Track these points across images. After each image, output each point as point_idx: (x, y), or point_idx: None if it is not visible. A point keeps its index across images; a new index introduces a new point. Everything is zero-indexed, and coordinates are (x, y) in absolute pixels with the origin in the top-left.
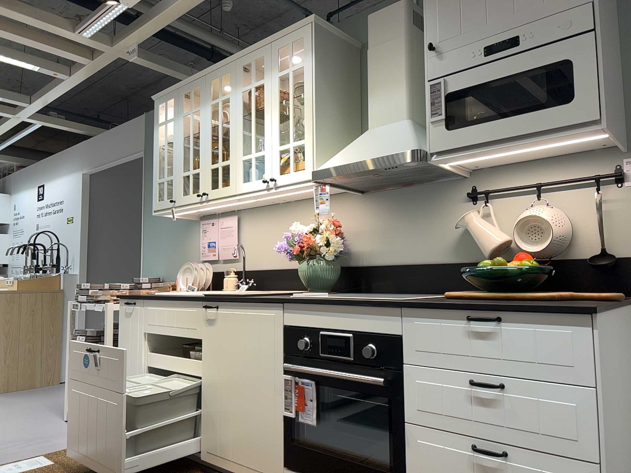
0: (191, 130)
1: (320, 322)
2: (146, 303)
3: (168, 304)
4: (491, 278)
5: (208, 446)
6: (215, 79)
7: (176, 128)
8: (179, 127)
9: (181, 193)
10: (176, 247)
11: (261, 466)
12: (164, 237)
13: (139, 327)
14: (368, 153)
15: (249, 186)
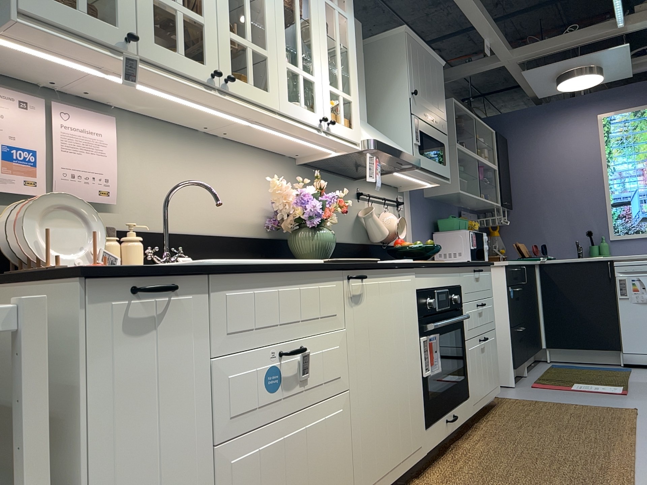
0: None
1: (434, 282)
2: (217, 283)
3: (282, 280)
4: (423, 252)
5: (365, 482)
6: None
7: None
8: None
9: (150, 34)
10: None
11: (413, 446)
12: None
13: (195, 350)
14: (393, 144)
15: (299, 112)
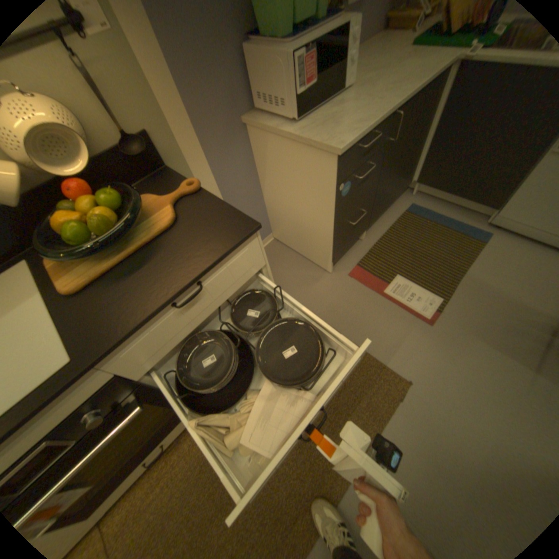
0: None
1: None
2: None
3: None
4: (92, 239)
5: None
6: None
7: None
8: None
9: None
10: None
11: None
12: None
13: None
14: None
15: None
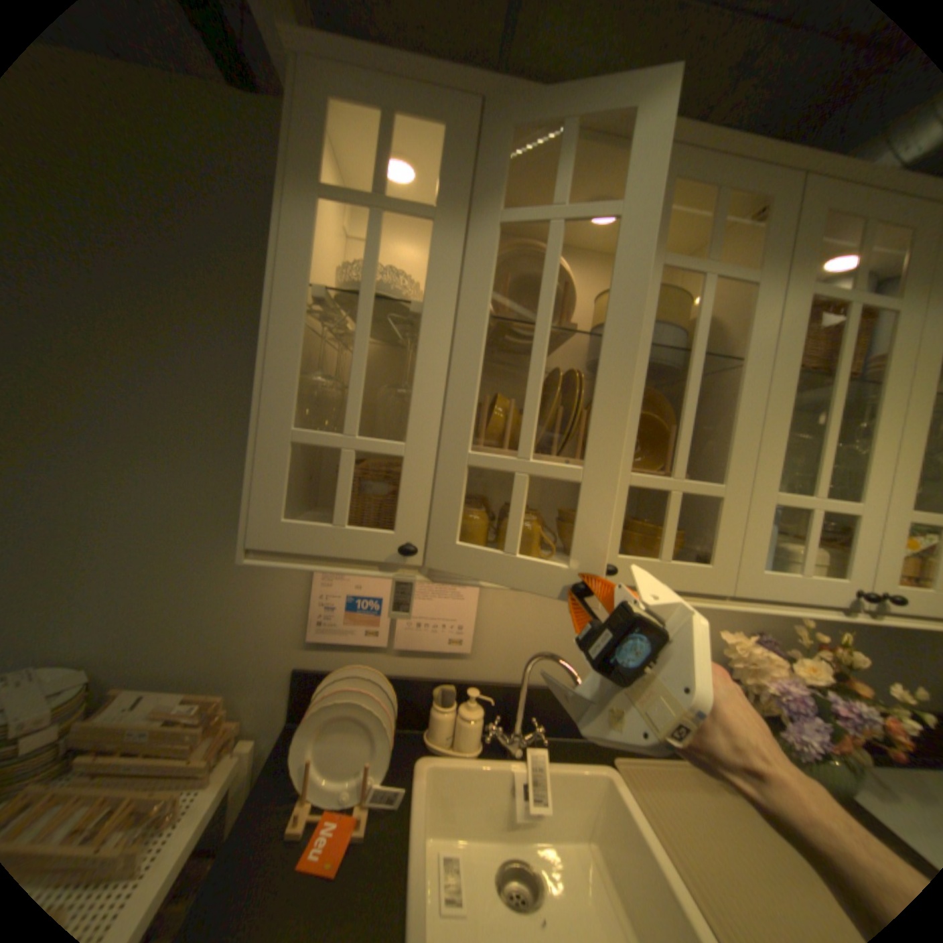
0: (545, 306)
1: None
2: None
3: None
4: None
5: None
6: (703, 177)
7: (450, 258)
8: (470, 262)
9: (455, 525)
10: (172, 580)
11: None
12: (101, 535)
13: None
14: None
15: (793, 589)
